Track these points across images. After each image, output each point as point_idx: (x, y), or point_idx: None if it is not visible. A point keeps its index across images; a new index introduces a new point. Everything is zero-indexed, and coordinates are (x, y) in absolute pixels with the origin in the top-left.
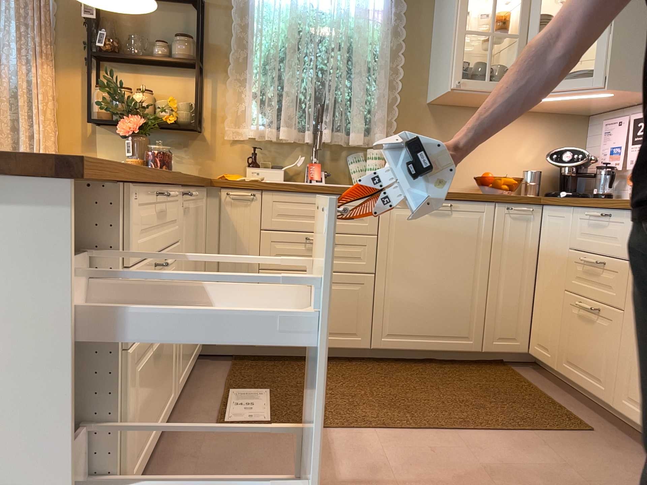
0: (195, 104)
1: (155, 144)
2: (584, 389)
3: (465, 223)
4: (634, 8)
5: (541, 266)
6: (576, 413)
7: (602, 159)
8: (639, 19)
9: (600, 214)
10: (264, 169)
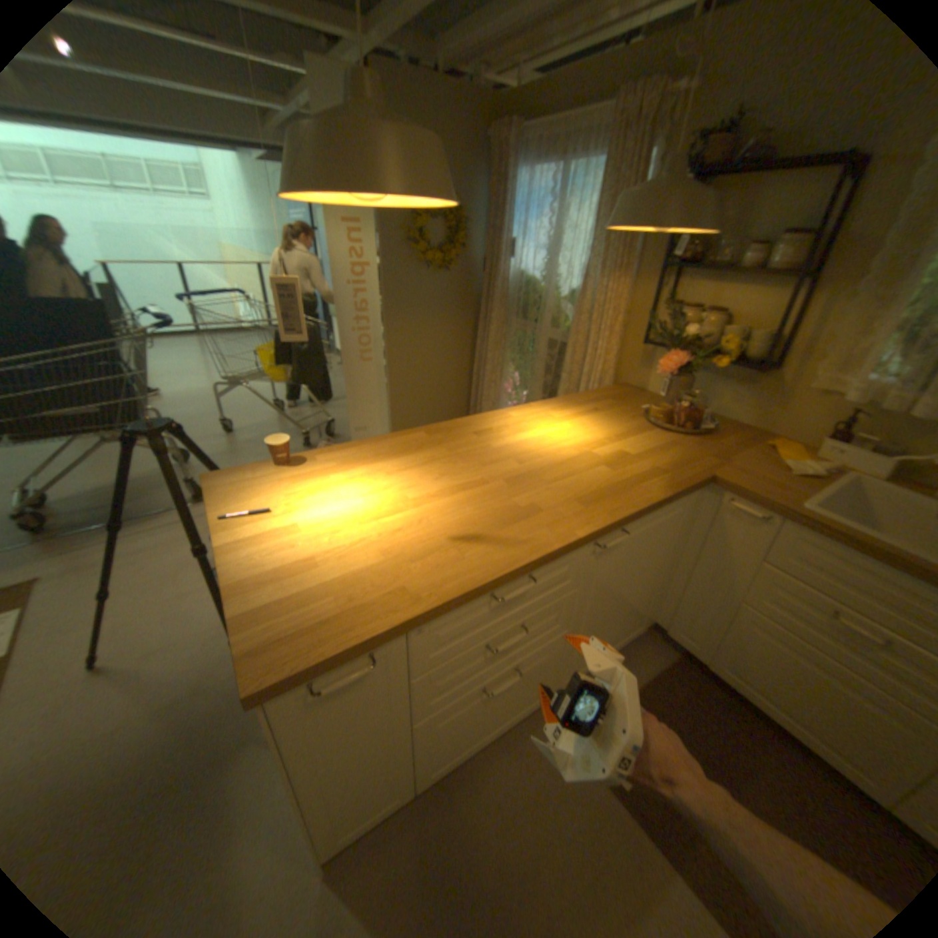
0: (784, 328)
1: (711, 371)
2: None
3: None
4: None
5: None
6: None
7: None
8: None
9: None
10: (856, 449)
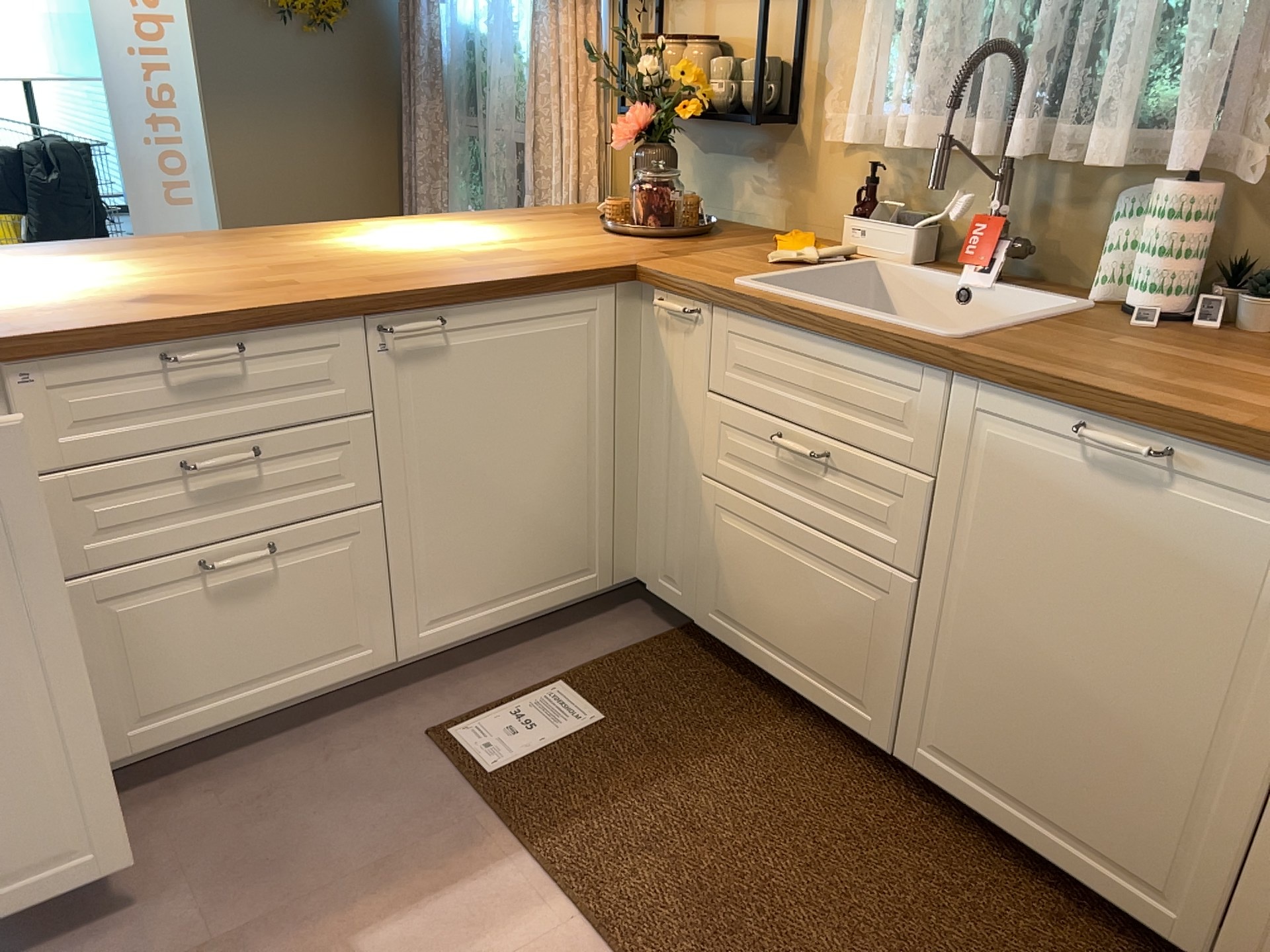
0: (788, 59)
1: (723, 152)
2: None
3: (1214, 534)
4: None
5: None
6: None
7: None
8: None
9: None
10: (873, 226)
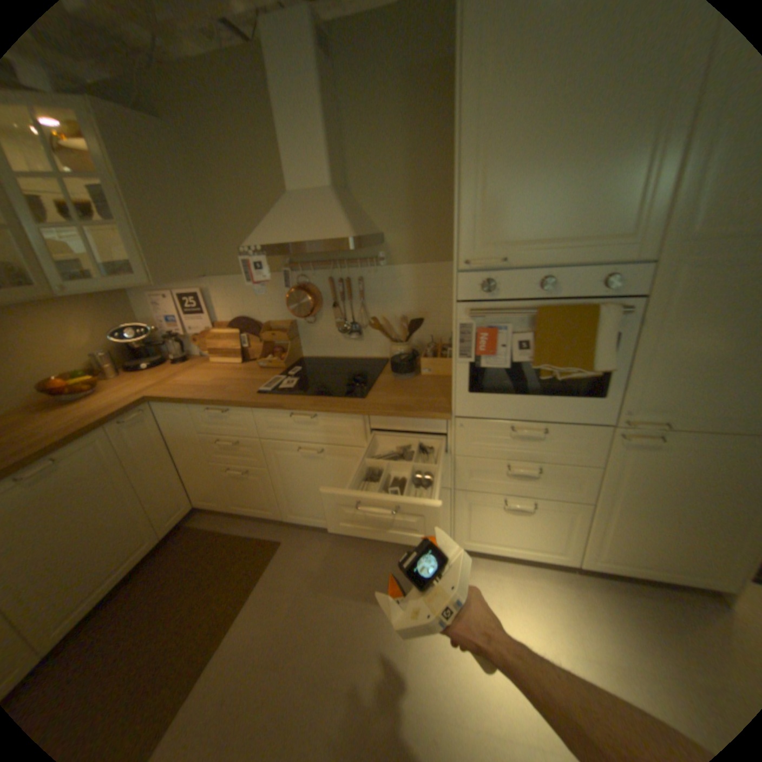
0: None
1: None
2: (255, 517)
3: (81, 465)
4: (142, 204)
5: (172, 448)
6: (259, 535)
7: (160, 326)
8: (151, 215)
9: (220, 412)
10: None
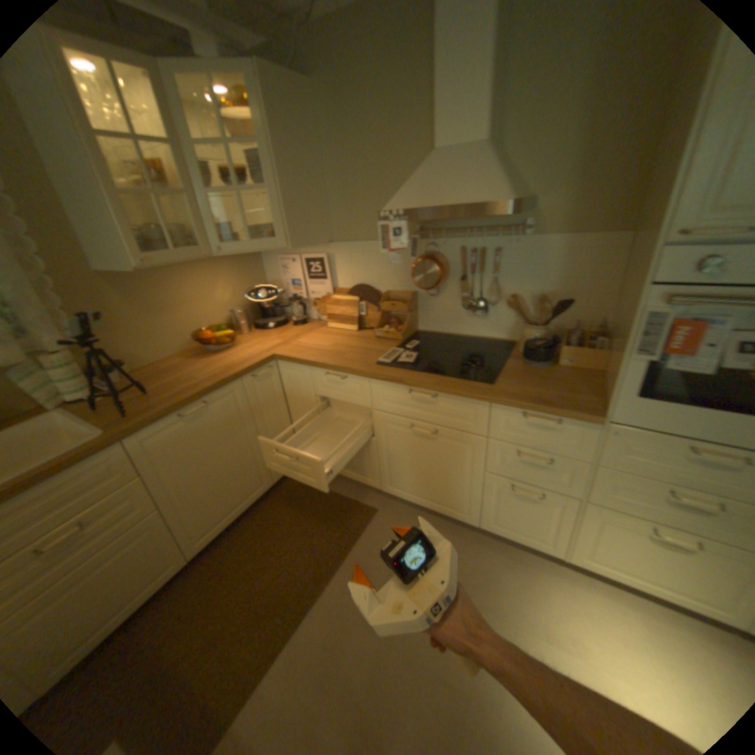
0: None
1: None
2: (356, 480)
3: (224, 410)
4: (289, 168)
5: (291, 405)
6: (358, 498)
7: (287, 289)
8: (296, 179)
9: (340, 378)
10: None
